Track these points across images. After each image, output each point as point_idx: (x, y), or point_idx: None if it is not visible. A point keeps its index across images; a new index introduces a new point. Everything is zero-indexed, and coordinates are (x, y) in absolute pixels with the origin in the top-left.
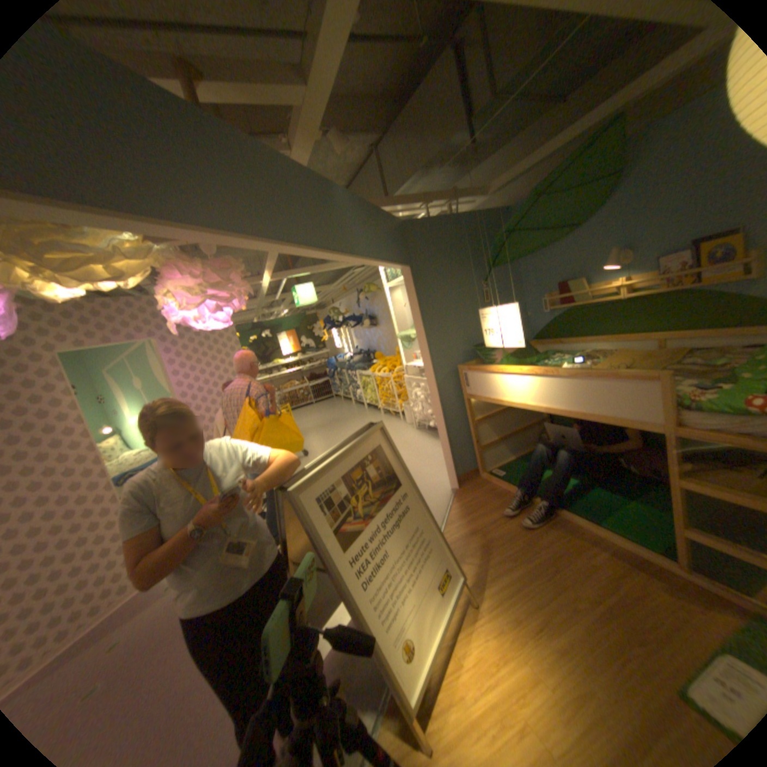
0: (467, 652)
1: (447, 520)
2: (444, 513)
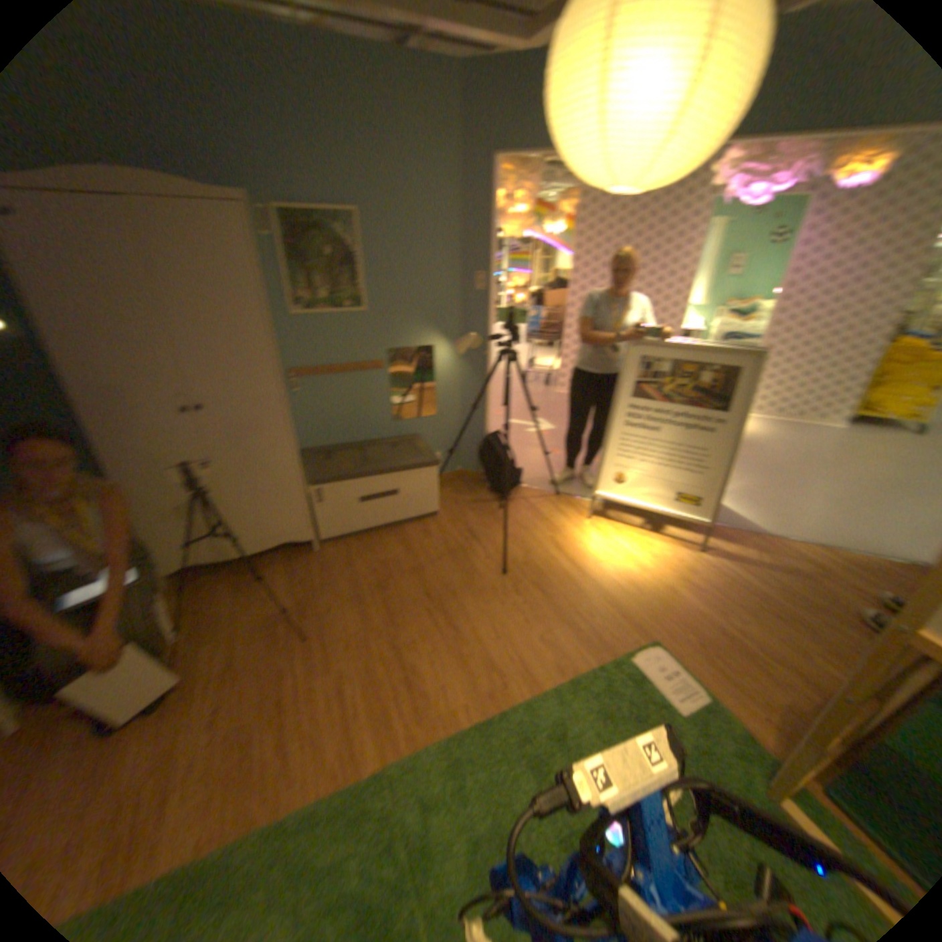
0: (656, 542)
1: (836, 552)
2: (852, 551)
